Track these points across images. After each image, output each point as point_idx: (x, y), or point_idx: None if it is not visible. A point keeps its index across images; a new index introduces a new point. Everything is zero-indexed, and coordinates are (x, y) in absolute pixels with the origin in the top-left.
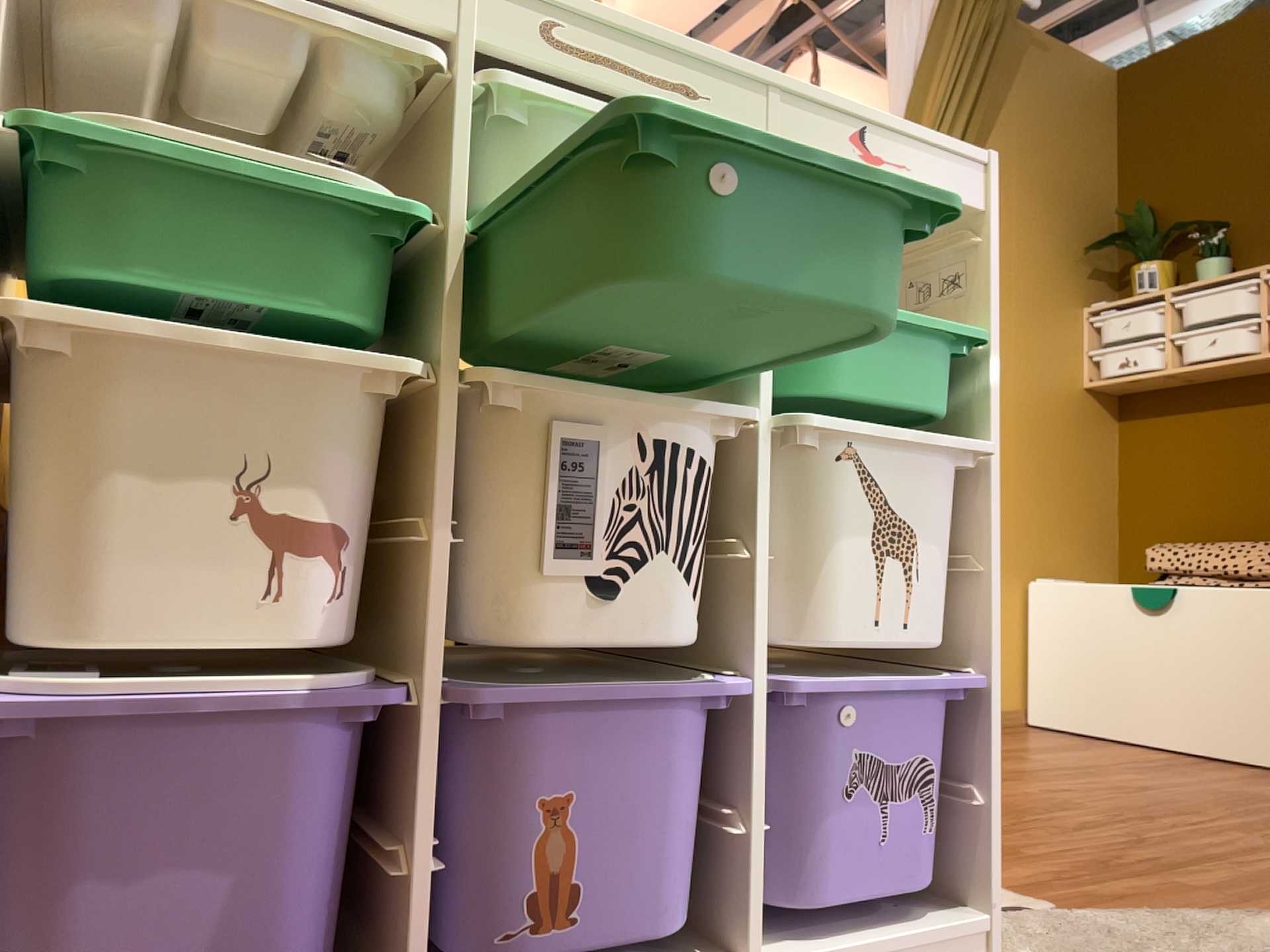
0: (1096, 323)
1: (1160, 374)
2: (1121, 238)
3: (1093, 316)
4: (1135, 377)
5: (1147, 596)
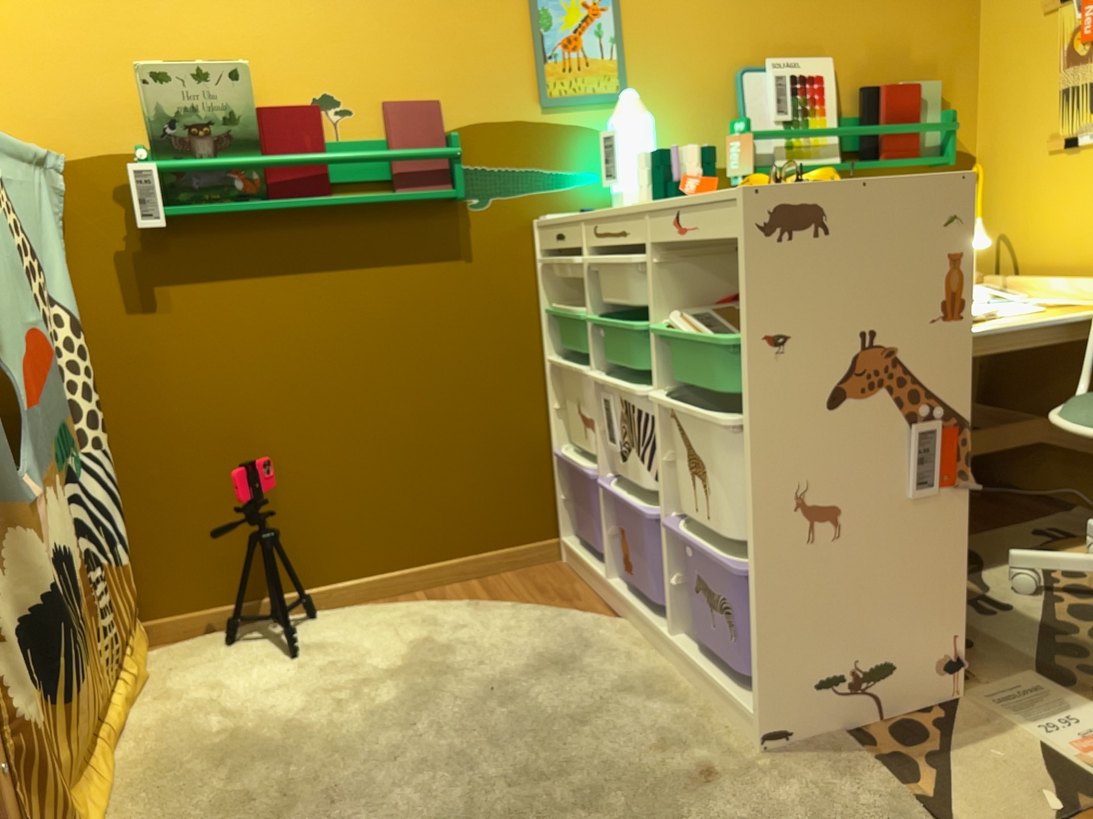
0: None
1: None
2: None
3: None
4: None
5: None
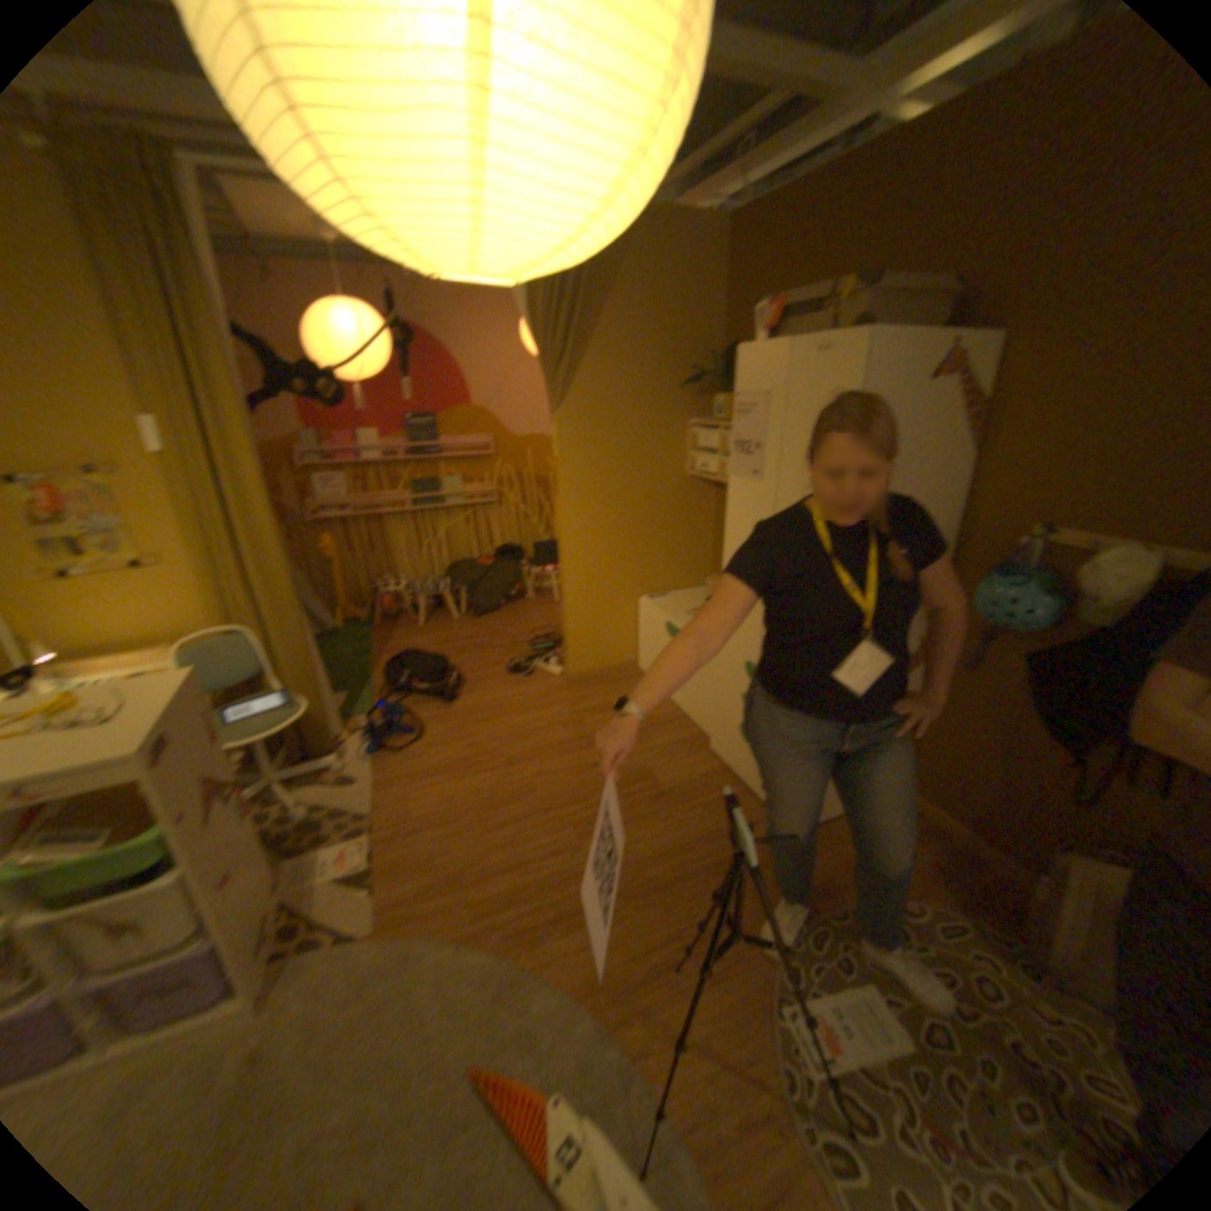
0: (696, 434)
1: (718, 481)
2: (709, 376)
3: (694, 430)
4: (709, 479)
5: (670, 635)
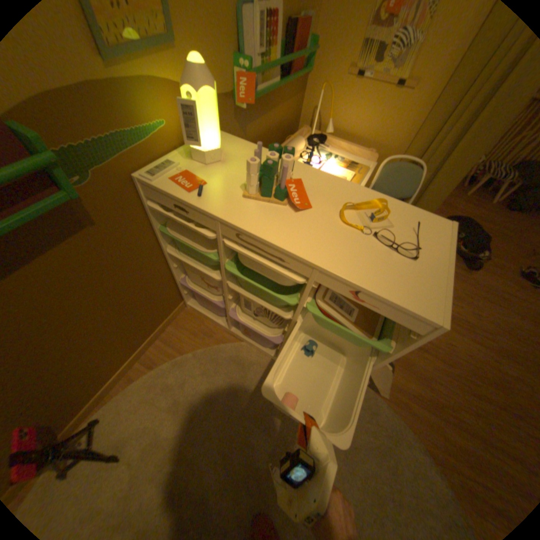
0: None
1: None
2: None
3: None
4: None
5: None
